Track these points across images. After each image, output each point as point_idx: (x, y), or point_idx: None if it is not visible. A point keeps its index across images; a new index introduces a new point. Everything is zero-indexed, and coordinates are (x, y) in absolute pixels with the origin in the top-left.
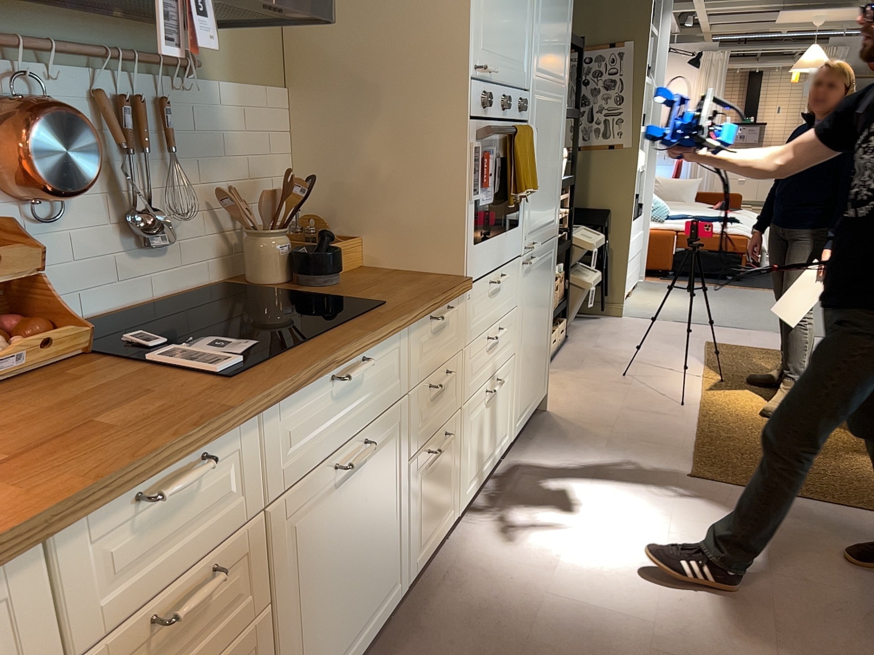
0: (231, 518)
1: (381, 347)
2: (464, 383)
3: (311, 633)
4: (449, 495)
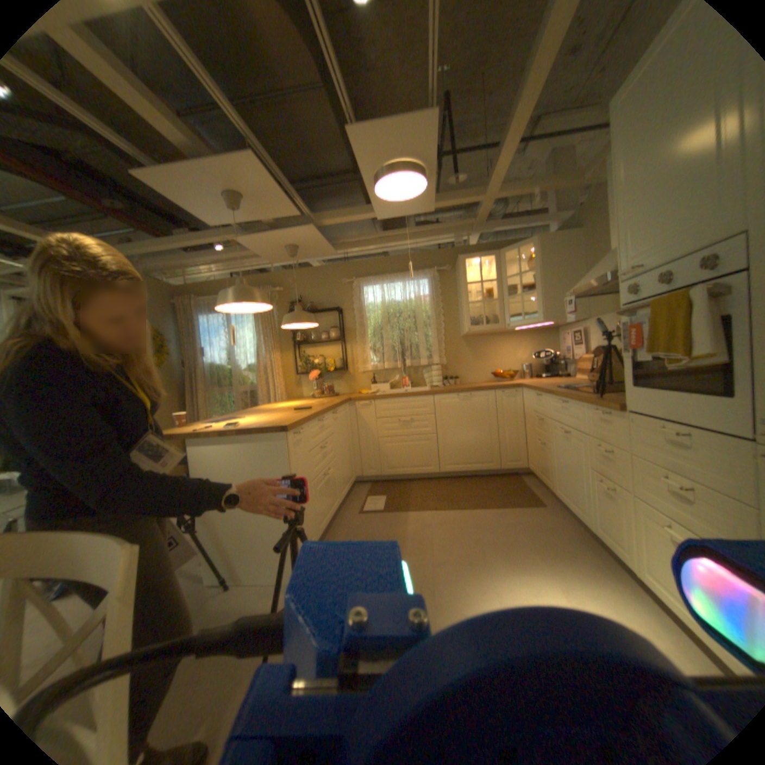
0: (543, 413)
1: (572, 403)
2: (631, 480)
3: (557, 471)
4: (621, 540)
